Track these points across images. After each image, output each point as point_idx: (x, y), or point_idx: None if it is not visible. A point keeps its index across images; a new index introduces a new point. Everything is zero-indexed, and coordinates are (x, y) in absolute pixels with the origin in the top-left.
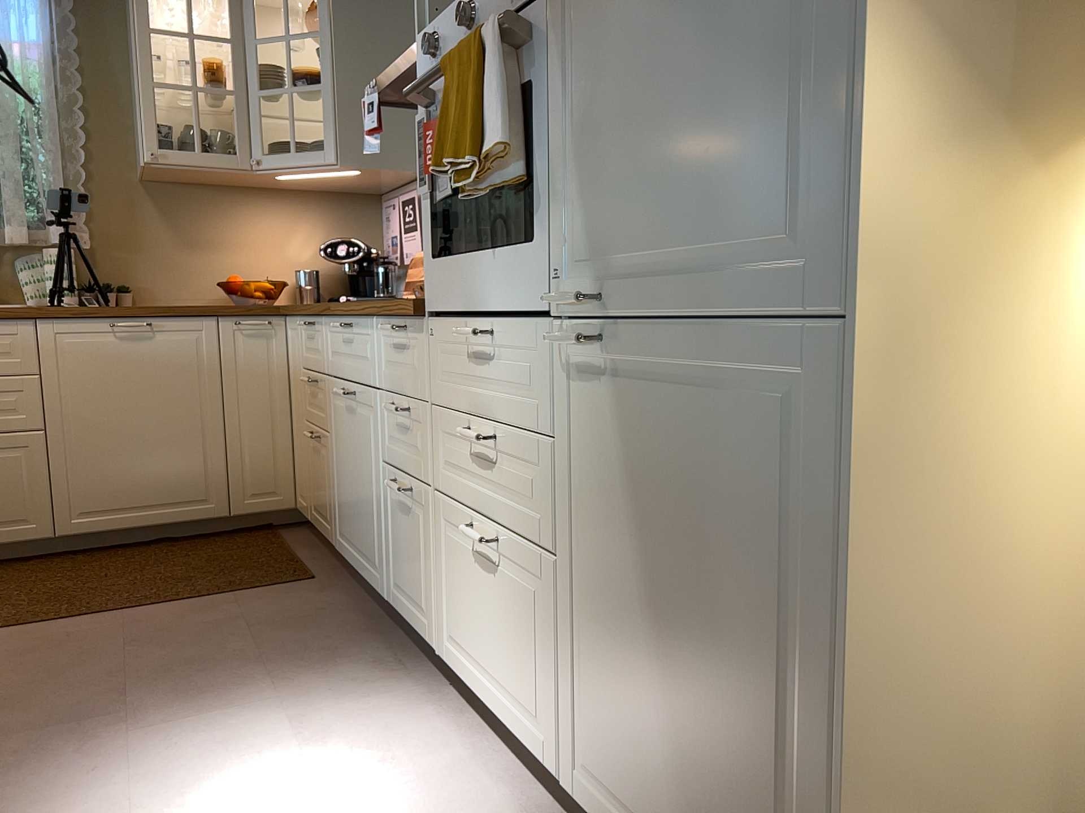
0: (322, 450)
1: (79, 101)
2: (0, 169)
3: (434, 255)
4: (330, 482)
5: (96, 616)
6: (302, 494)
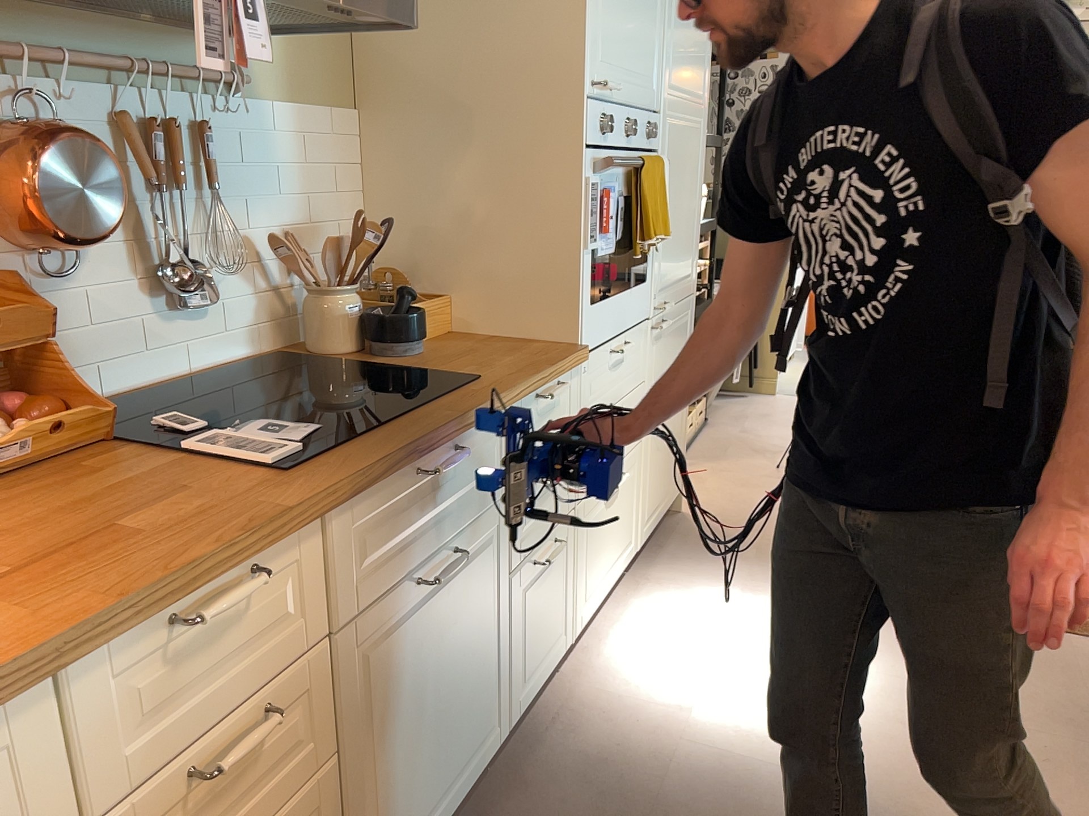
0: None
1: None
2: None
3: (589, 303)
4: None
5: None
6: None
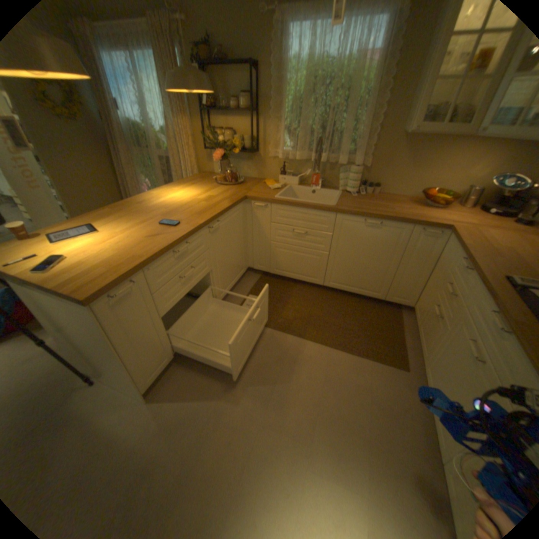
0: (441, 325)
1: (390, 85)
2: (344, 126)
3: None
4: (438, 346)
5: (322, 345)
6: (420, 312)
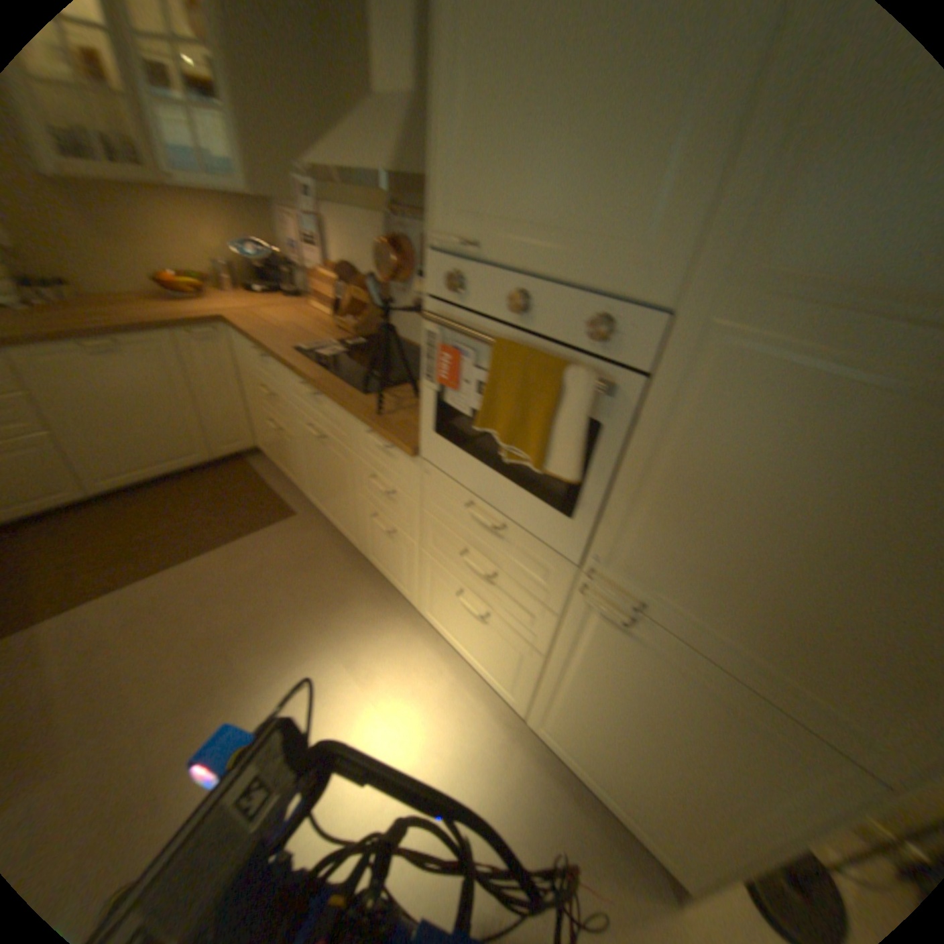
0: (288, 440)
1: None
2: None
3: (435, 433)
4: (300, 464)
5: (162, 573)
6: (266, 447)
